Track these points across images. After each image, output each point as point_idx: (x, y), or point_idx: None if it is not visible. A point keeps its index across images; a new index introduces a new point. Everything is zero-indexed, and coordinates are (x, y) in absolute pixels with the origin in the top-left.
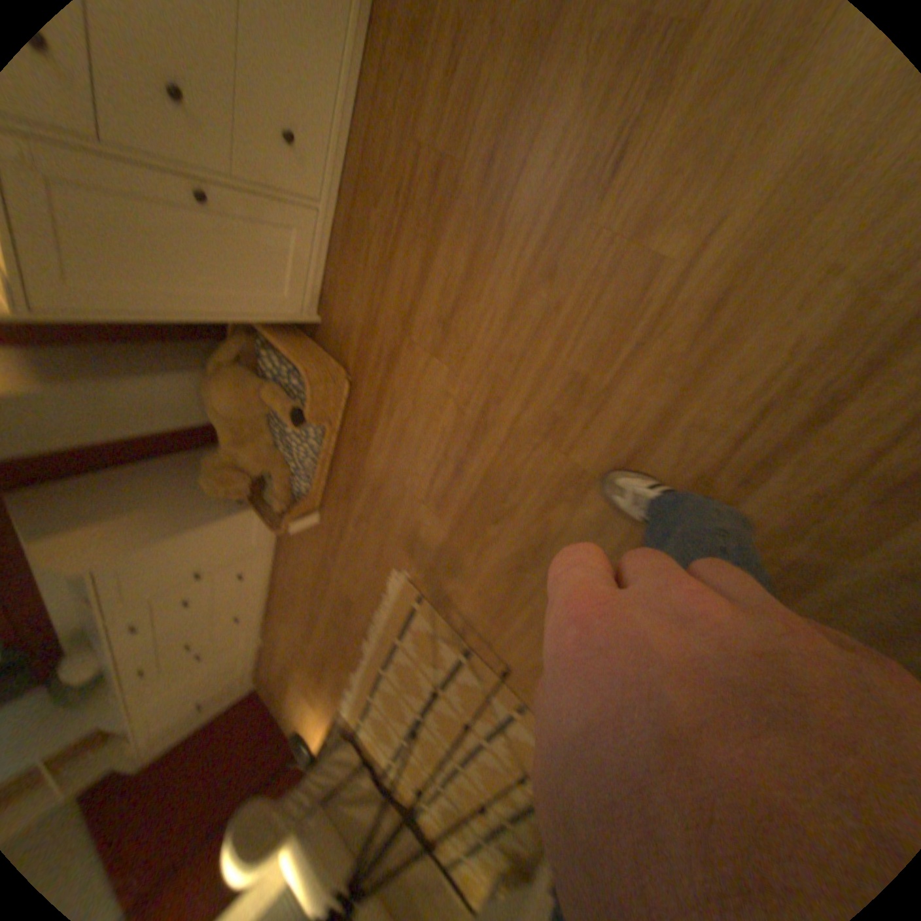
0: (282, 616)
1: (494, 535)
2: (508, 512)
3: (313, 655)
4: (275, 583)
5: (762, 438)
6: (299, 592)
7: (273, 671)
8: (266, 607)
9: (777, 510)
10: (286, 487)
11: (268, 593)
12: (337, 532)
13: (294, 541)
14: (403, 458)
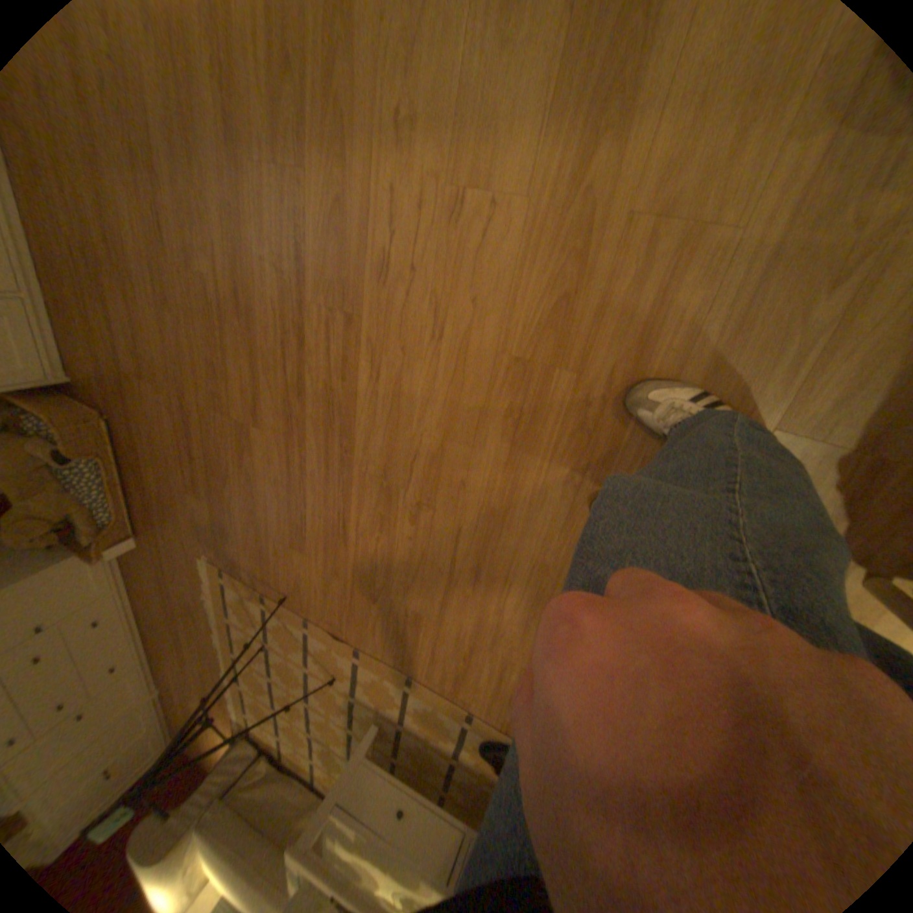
0: (157, 654)
1: (227, 496)
2: (224, 474)
3: (190, 676)
4: (139, 625)
5: (289, 364)
6: (156, 622)
7: (175, 715)
8: (144, 653)
9: (316, 404)
10: (89, 524)
11: (139, 638)
12: (152, 550)
13: (132, 576)
14: (158, 465)
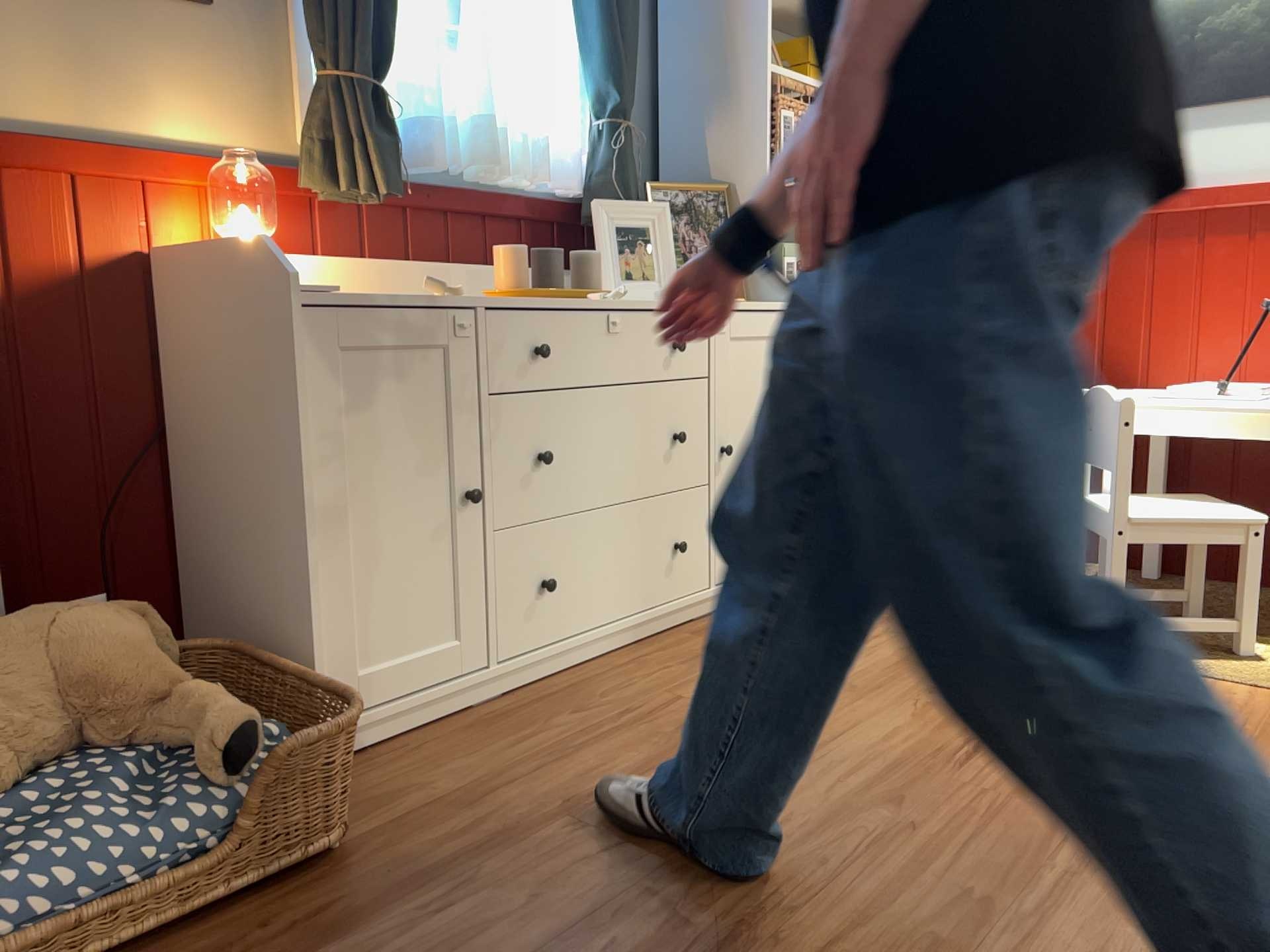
0: None
1: None
2: None
3: None
4: None
5: None
6: None
7: None
8: None
9: None
10: None
11: None
12: None
13: None
14: None
